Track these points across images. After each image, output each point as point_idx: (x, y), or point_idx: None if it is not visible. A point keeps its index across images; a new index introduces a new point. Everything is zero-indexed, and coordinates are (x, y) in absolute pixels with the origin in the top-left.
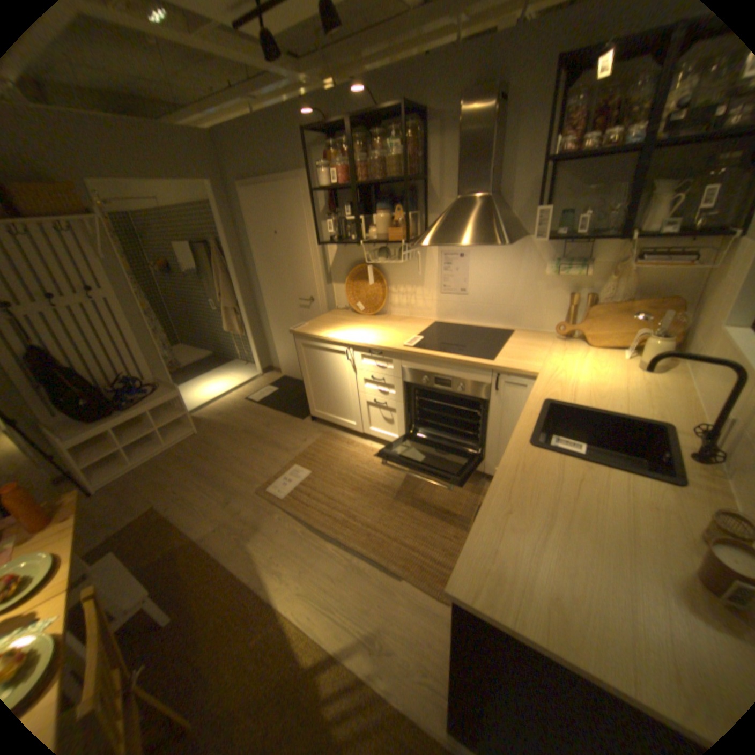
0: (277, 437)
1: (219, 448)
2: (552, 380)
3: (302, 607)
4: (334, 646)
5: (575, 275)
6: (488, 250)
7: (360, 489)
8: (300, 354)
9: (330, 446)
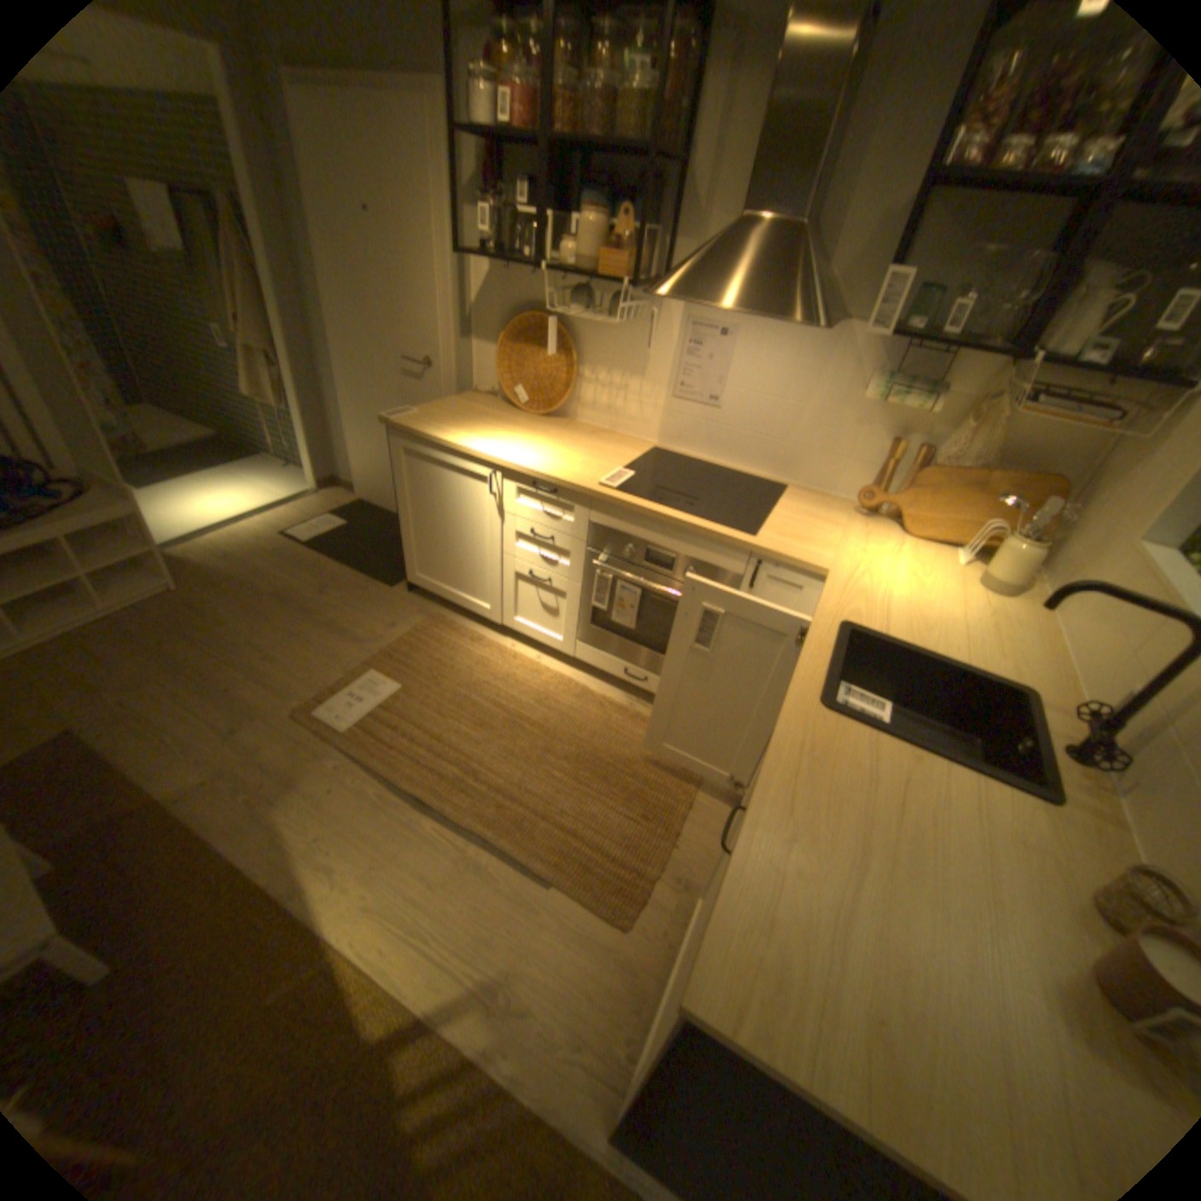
0: (340, 614)
1: (223, 622)
2: (851, 586)
3: (369, 930)
4: (425, 1002)
5: (912, 408)
6: (773, 333)
7: (490, 724)
8: (398, 467)
9: (440, 642)
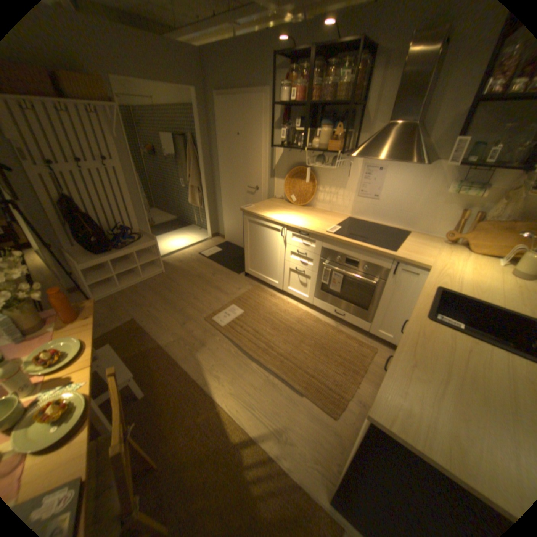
0: (220, 283)
1: (180, 284)
2: (442, 273)
3: (232, 402)
4: (254, 432)
5: (472, 195)
6: (403, 167)
7: (277, 328)
8: (245, 227)
9: (257, 295)
